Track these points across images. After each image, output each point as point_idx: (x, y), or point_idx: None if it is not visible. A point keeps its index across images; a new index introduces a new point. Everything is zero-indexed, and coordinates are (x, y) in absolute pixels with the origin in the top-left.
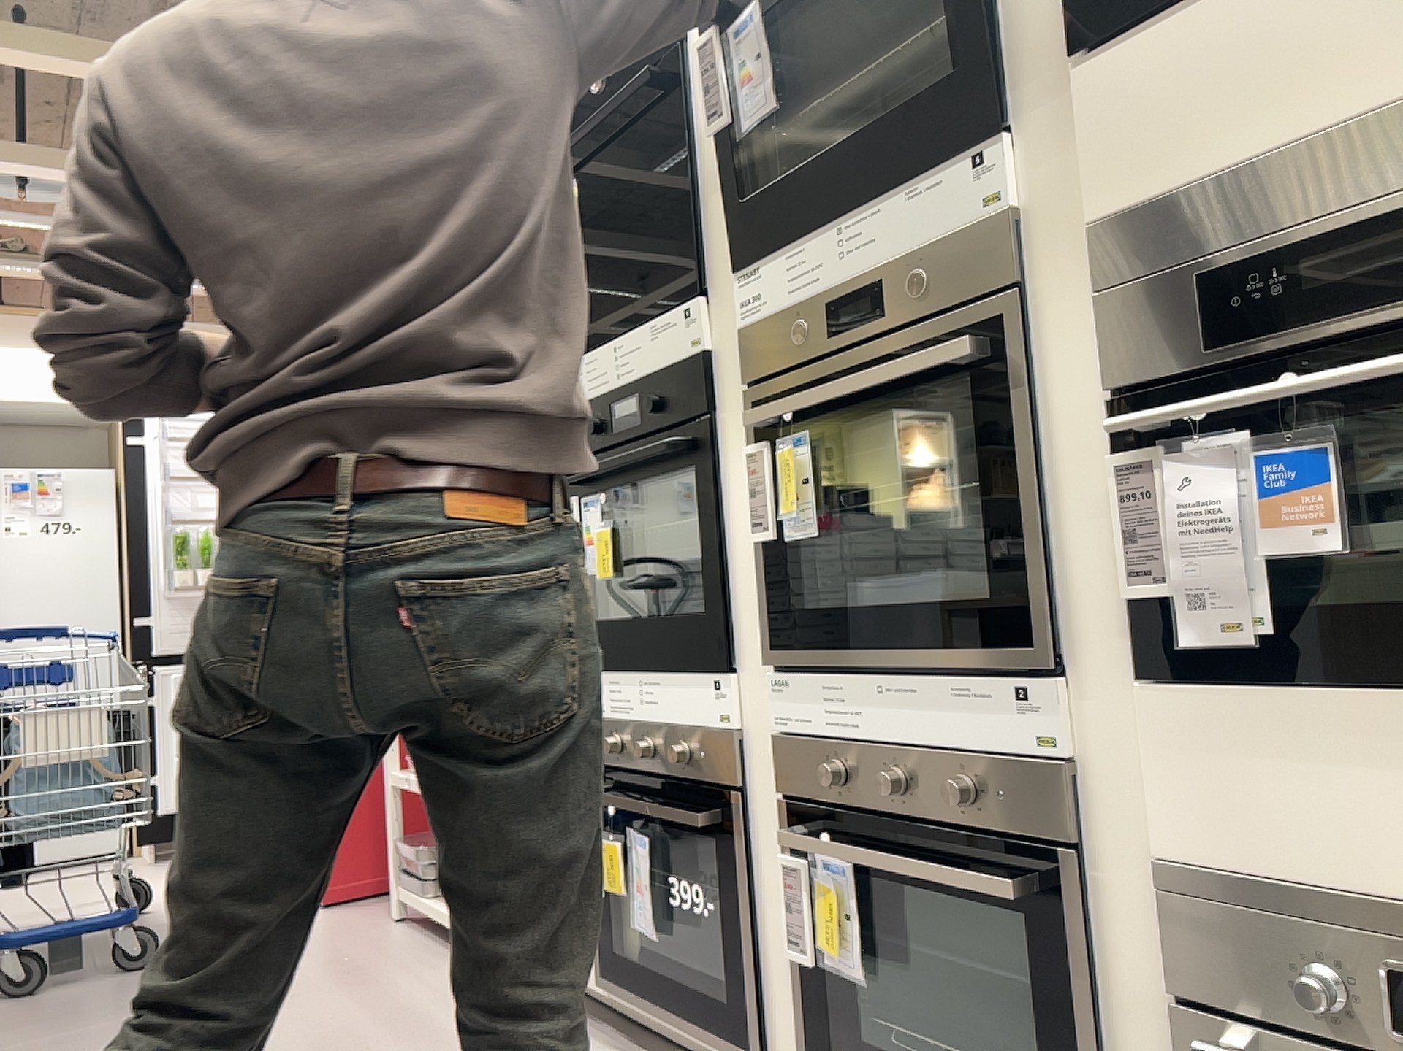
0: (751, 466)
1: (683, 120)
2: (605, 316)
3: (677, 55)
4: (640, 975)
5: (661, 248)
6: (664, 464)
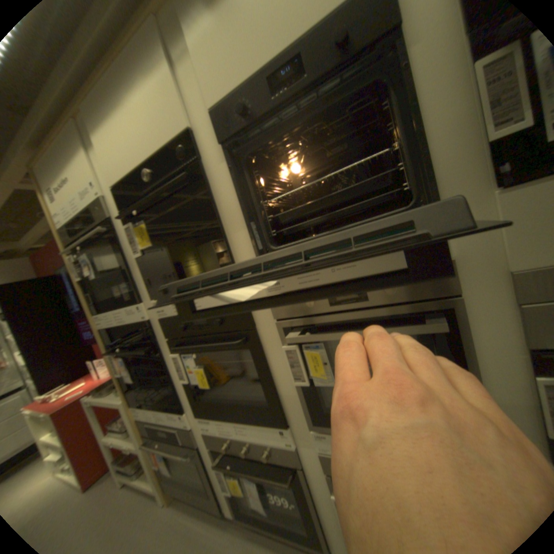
0: (286, 352)
1: (206, 195)
2: (179, 280)
3: (199, 164)
4: (253, 514)
5: (199, 248)
6: (231, 346)
